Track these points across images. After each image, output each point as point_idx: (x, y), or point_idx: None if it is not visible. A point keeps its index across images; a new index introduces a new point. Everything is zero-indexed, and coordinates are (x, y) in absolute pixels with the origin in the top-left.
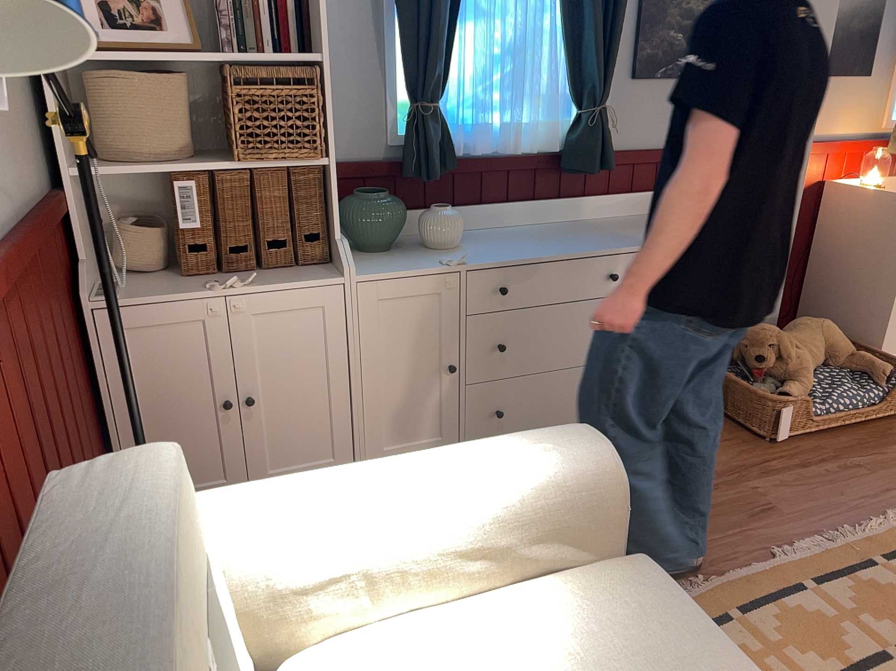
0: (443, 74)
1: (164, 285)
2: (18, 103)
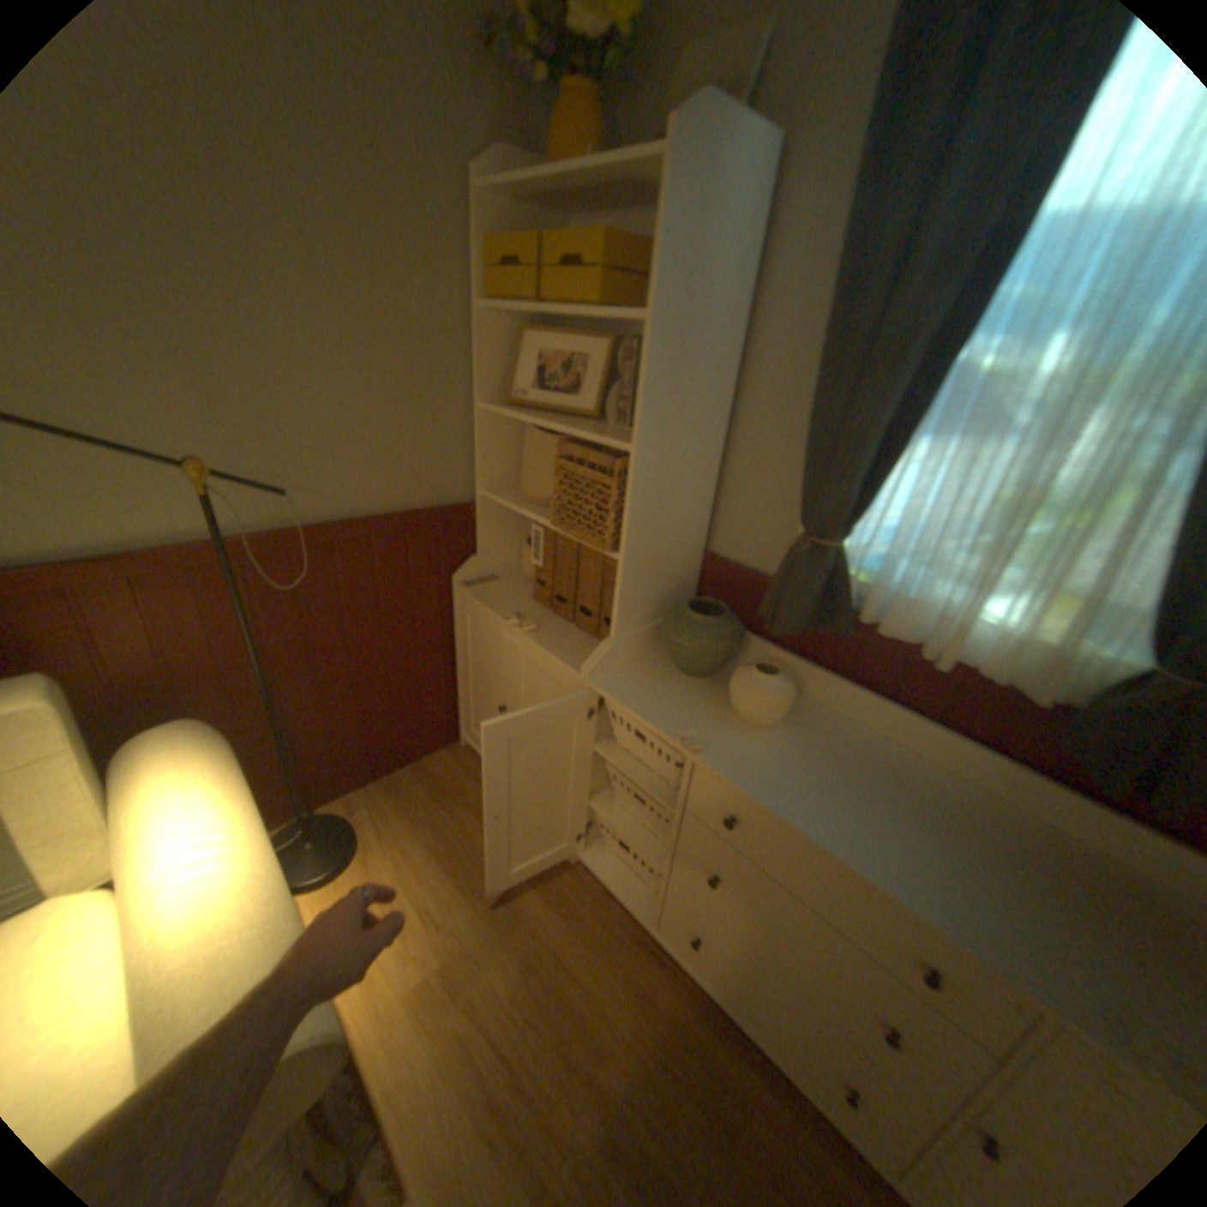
0: (853, 504)
1: (512, 597)
2: (428, 436)
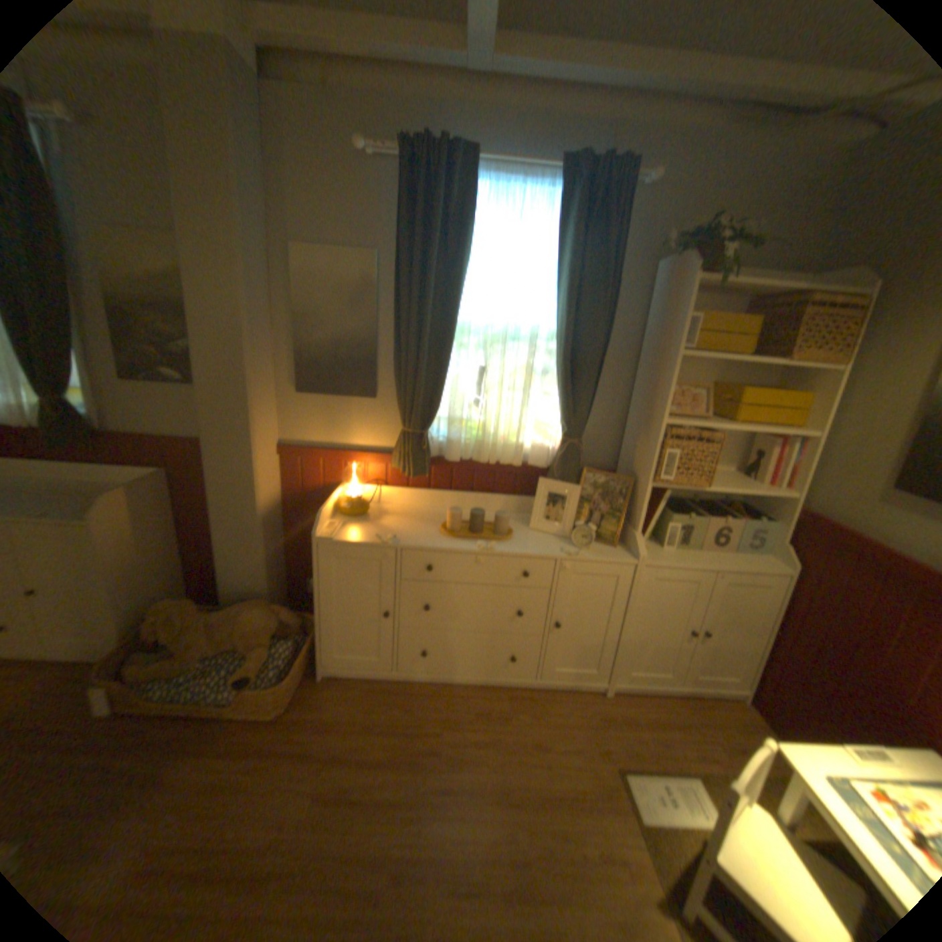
0: None
1: None
2: None
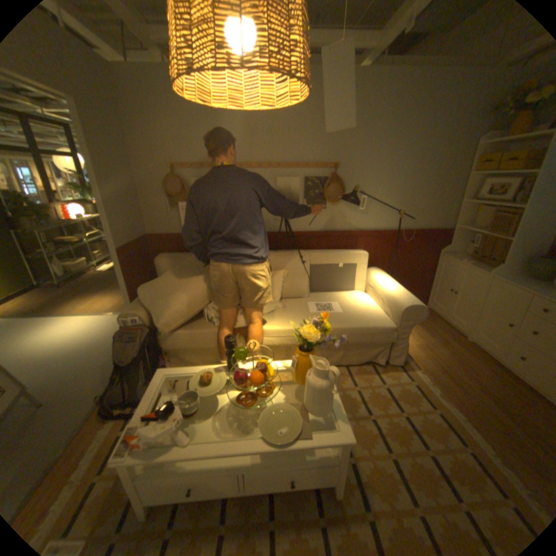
0: None
1: (462, 257)
2: (445, 209)
